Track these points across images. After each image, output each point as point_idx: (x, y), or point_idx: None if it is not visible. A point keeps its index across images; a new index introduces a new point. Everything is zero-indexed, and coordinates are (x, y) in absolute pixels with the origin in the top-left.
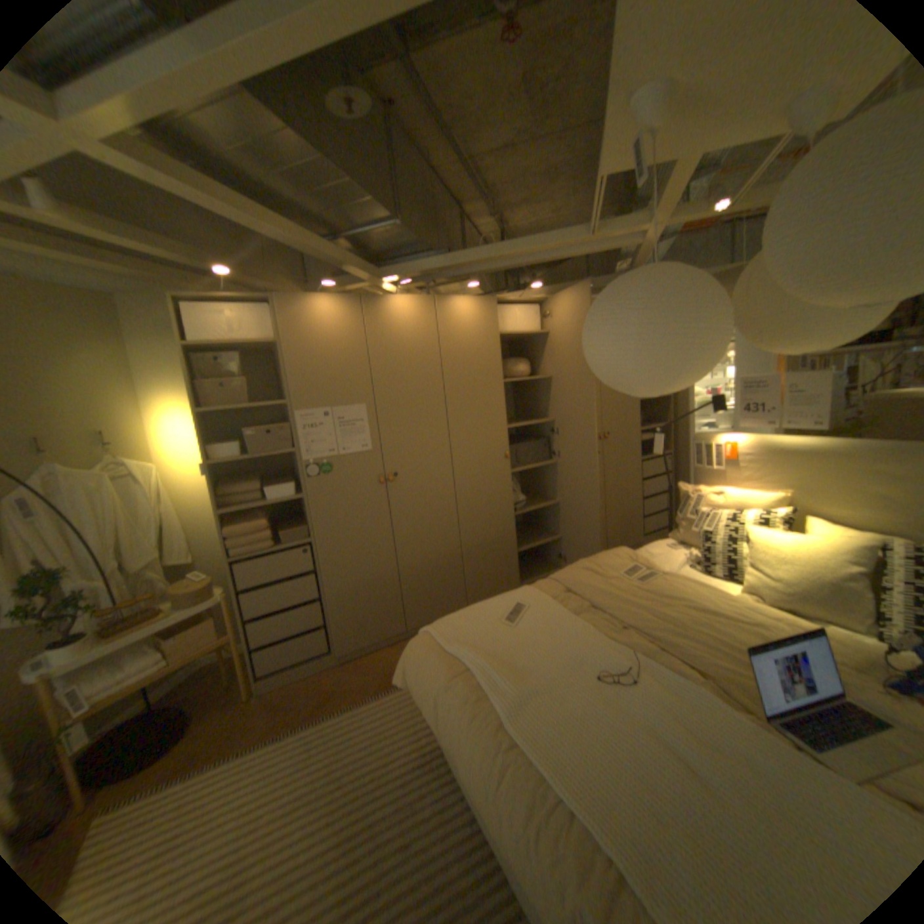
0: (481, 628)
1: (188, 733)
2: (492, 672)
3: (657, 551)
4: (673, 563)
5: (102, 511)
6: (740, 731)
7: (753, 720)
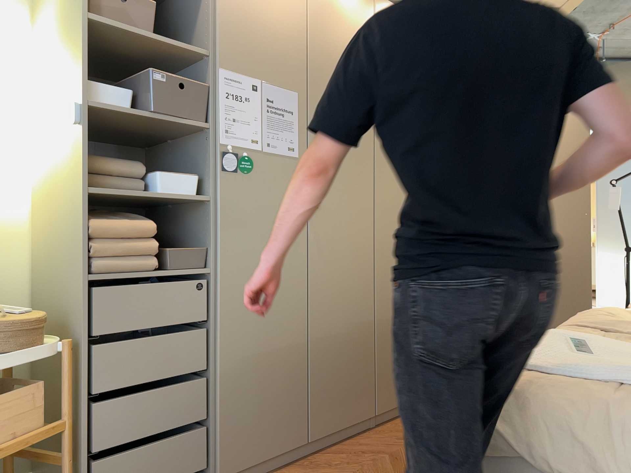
0: (562, 358)
1: None
2: None
3: None
4: None
5: None
6: None
7: None
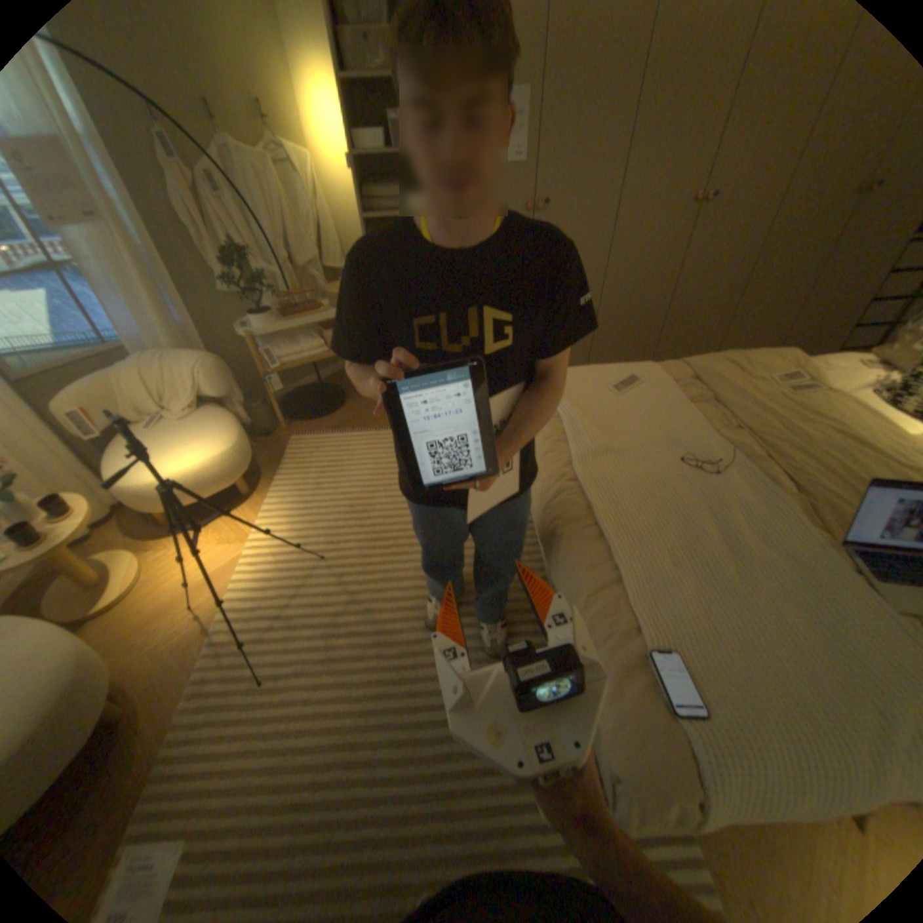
0: (585, 388)
1: (345, 406)
2: (579, 425)
3: (840, 364)
4: (852, 383)
5: (269, 198)
6: (804, 540)
7: (826, 538)
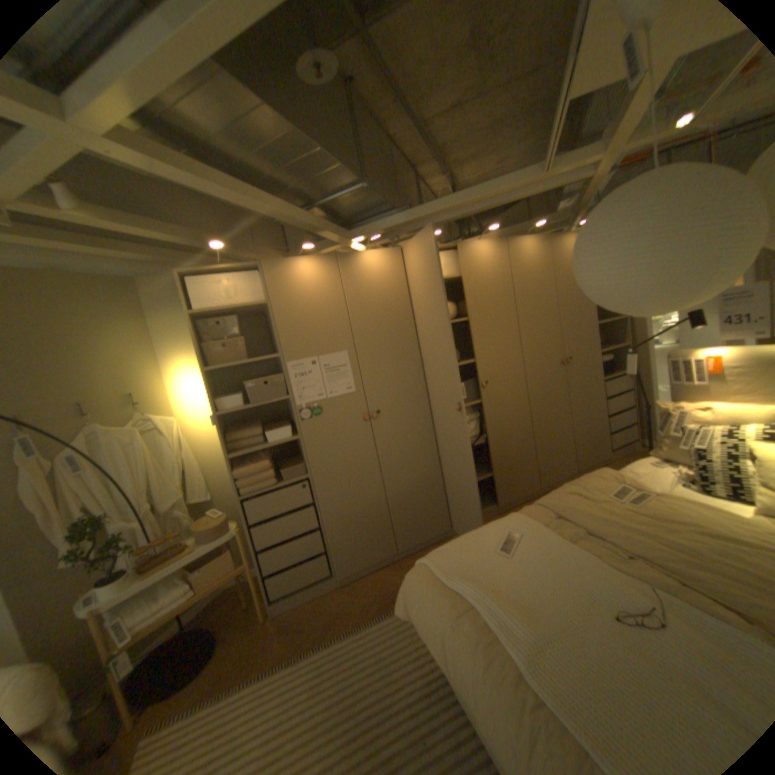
0: (478, 559)
1: (215, 653)
2: (500, 611)
3: (642, 470)
4: (664, 483)
5: (135, 461)
6: None
7: None
